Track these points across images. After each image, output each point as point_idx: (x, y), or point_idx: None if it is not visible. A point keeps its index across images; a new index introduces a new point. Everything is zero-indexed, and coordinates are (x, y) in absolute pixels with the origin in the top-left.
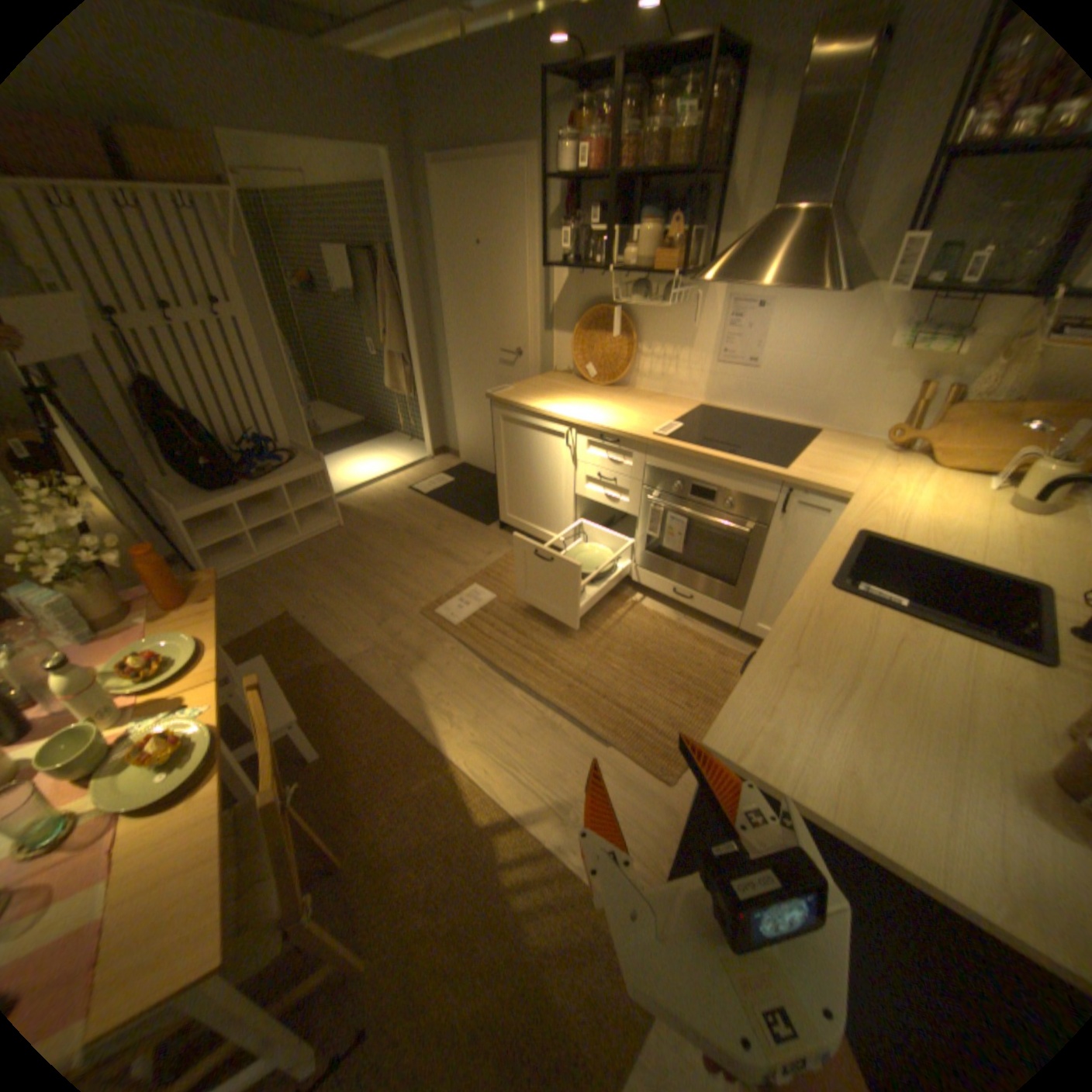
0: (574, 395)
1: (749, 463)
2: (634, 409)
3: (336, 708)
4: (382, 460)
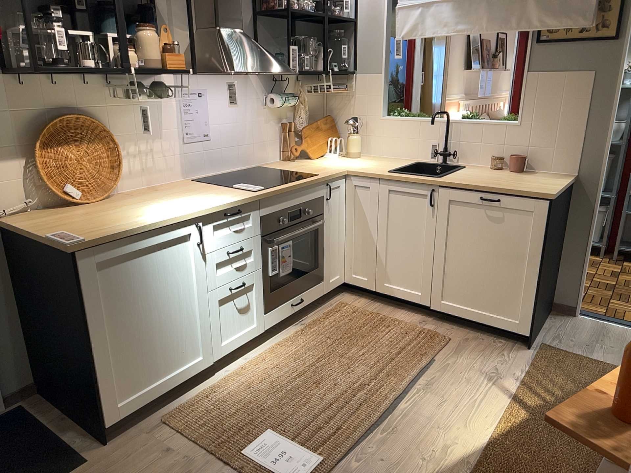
0: (122, 210)
1: (310, 178)
2: (187, 194)
3: None
4: None
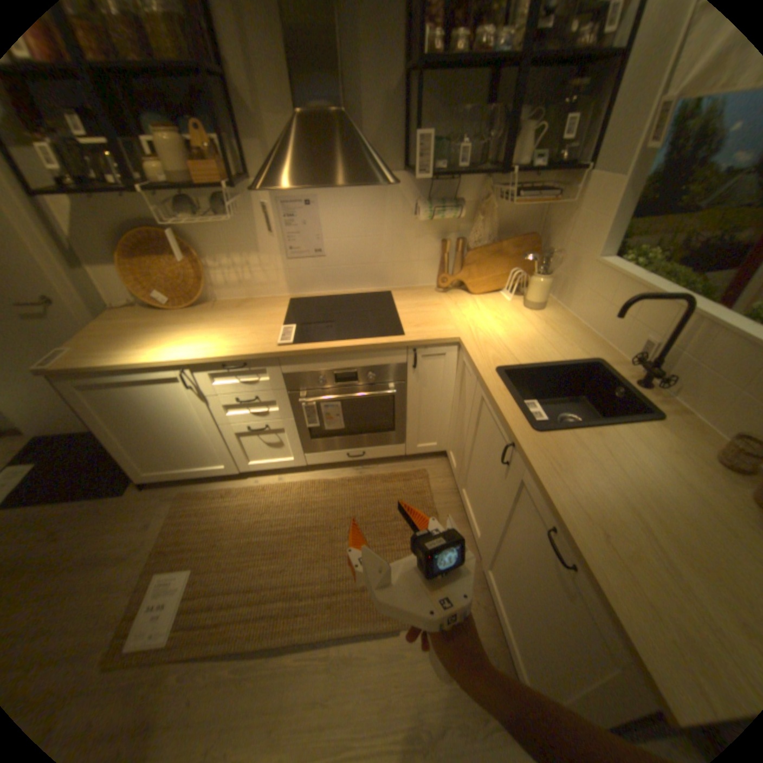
0: (161, 328)
1: (377, 340)
2: (238, 322)
3: None
4: None
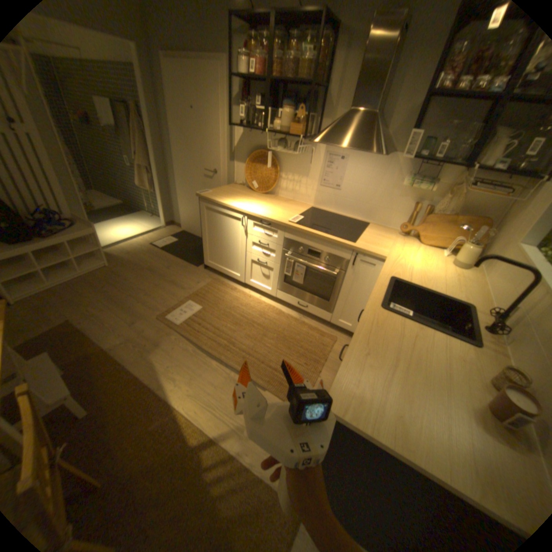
0: (246, 197)
1: (337, 239)
2: (279, 207)
3: (100, 380)
4: (134, 227)
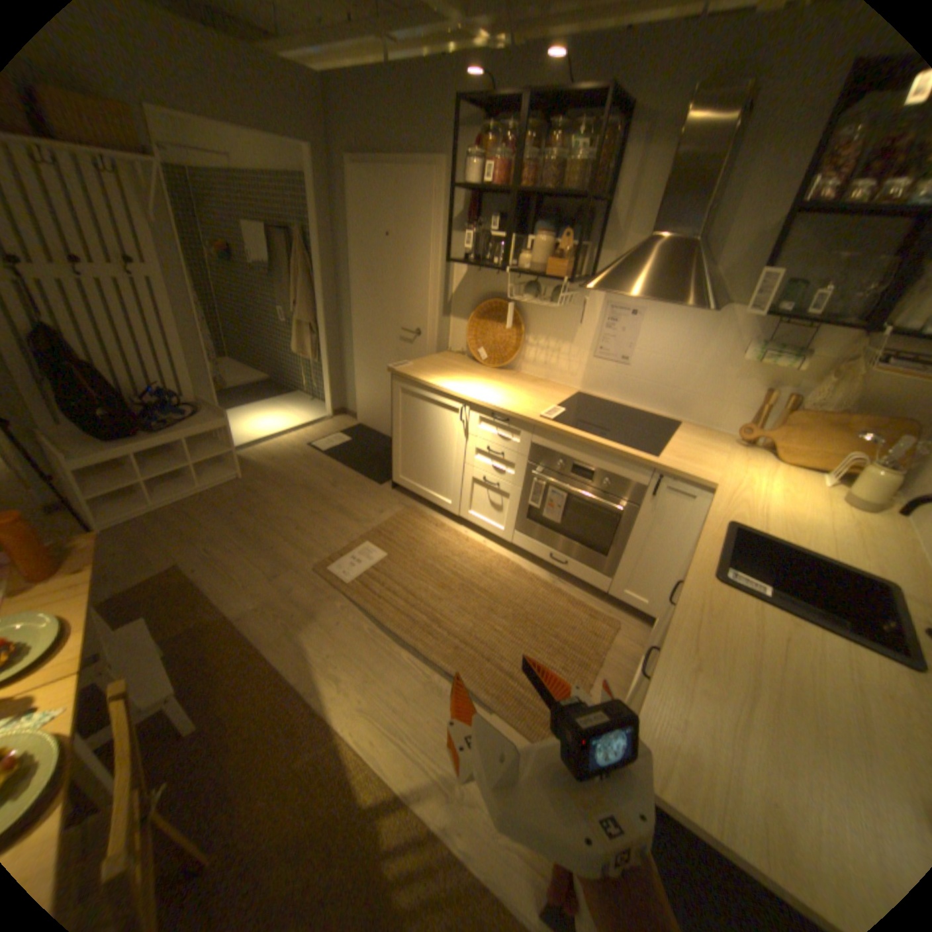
0: (468, 375)
1: (625, 450)
2: (521, 392)
3: (219, 673)
4: (283, 417)
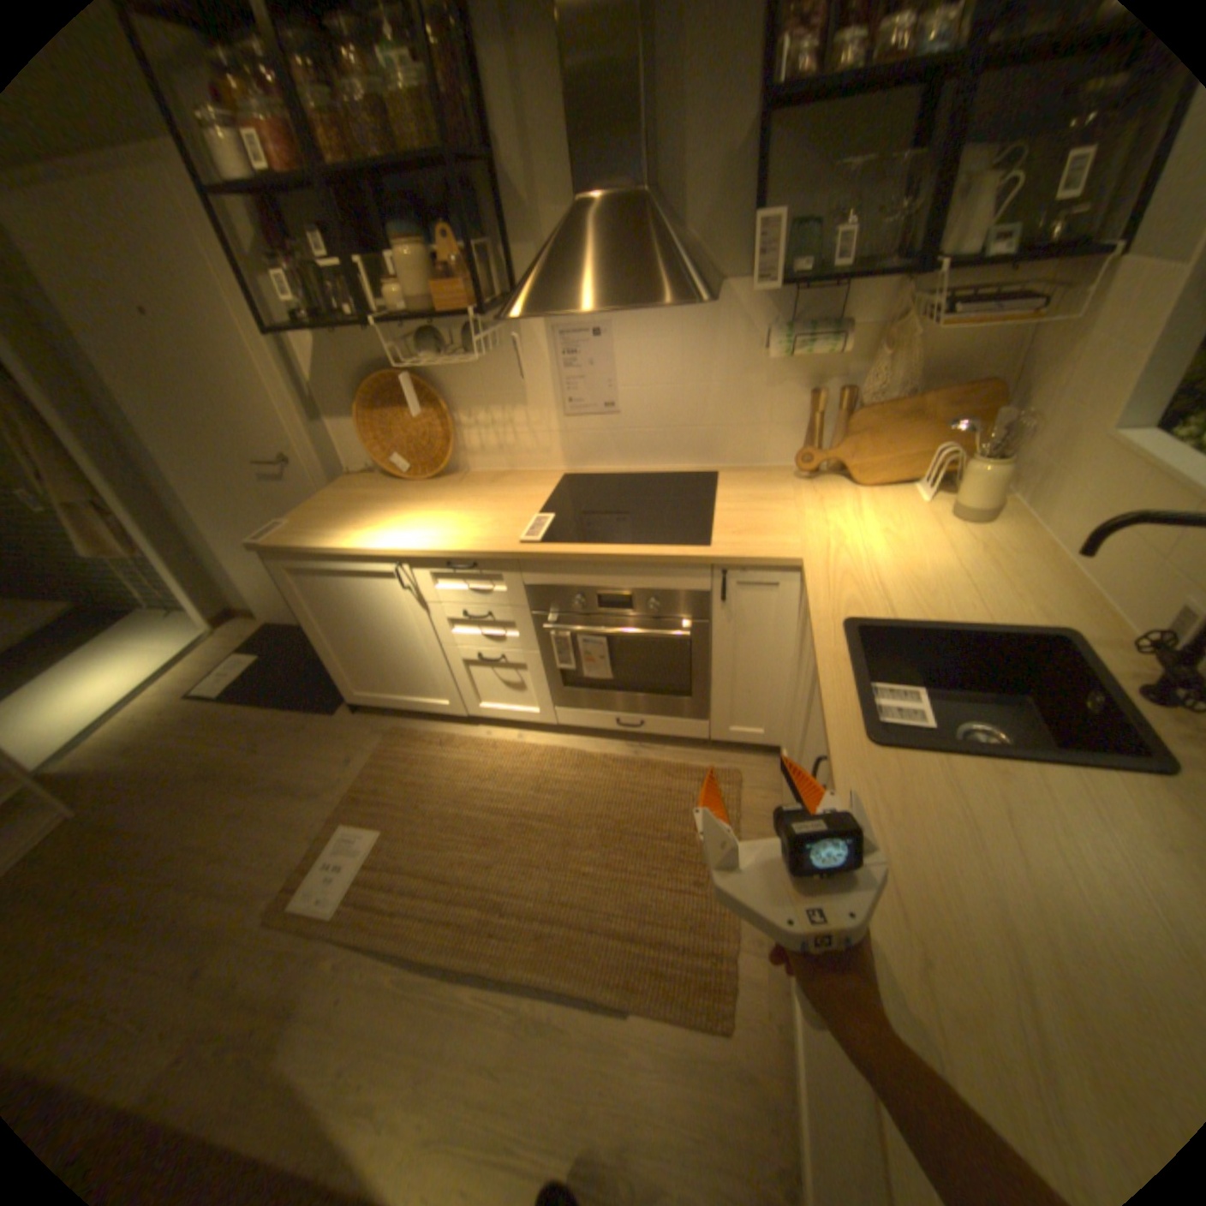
0: (389, 507)
1: (663, 551)
2: (481, 506)
3: None
4: (124, 665)
